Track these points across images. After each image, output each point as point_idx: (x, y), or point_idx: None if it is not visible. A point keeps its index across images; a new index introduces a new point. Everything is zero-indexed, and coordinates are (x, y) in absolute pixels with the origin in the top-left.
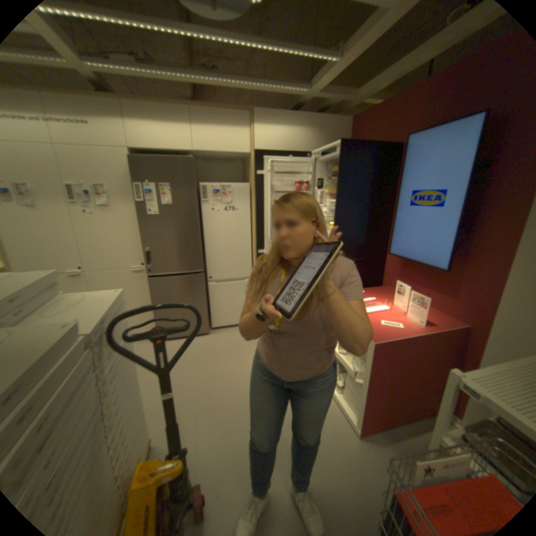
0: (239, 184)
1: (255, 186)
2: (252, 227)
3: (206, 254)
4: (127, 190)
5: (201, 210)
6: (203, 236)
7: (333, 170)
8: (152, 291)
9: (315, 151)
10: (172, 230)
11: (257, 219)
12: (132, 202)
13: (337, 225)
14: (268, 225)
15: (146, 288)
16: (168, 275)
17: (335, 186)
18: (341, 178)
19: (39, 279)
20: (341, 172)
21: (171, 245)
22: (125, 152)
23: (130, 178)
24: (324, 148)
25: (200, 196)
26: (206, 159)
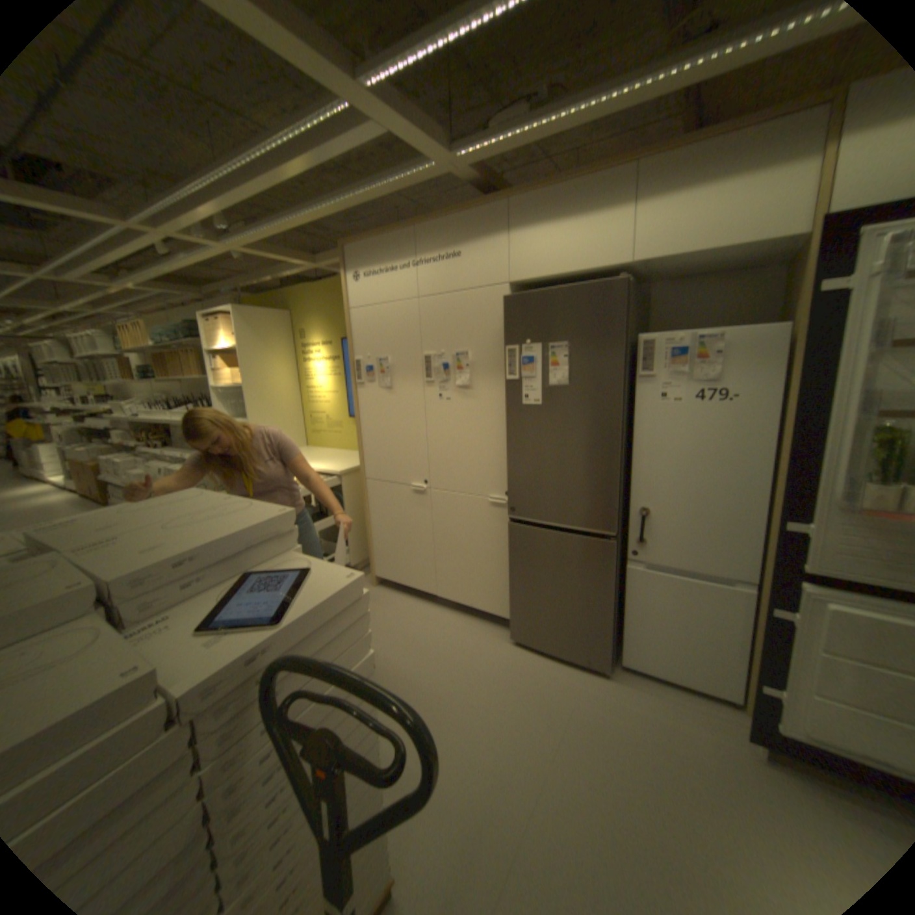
0: (757, 325)
1: (815, 328)
2: (783, 445)
3: (633, 499)
4: (501, 360)
5: (636, 396)
6: (633, 457)
7: None
8: (513, 548)
9: None
10: (562, 438)
11: (805, 427)
12: (506, 380)
13: None
14: (845, 452)
15: (507, 538)
16: (545, 525)
17: None
18: None
19: (280, 517)
20: None
21: (557, 468)
22: (505, 292)
23: (505, 337)
24: None
25: (638, 363)
26: (679, 276)
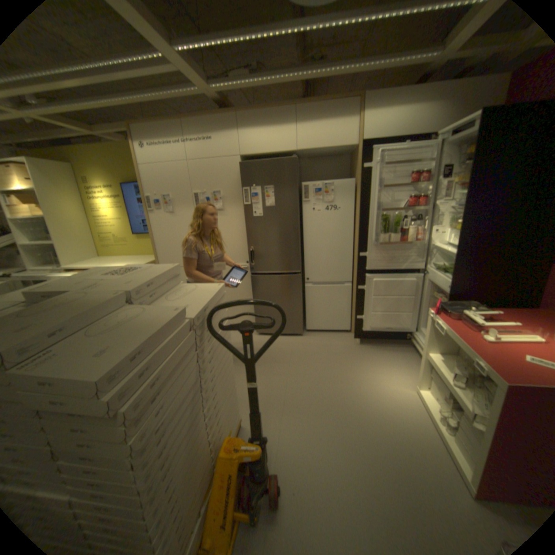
0: (344, 180)
1: (362, 181)
2: (355, 226)
3: (305, 255)
4: (239, 195)
5: (302, 210)
6: (303, 237)
7: (469, 152)
8: (254, 287)
9: (444, 130)
10: (274, 231)
11: (362, 218)
12: (242, 205)
13: (468, 223)
14: (374, 225)
15: (249, 284)
16: (268, 274)
17: (470, 172)
18: (479, 160)
19: (169, 270)
20: (481, 152)
21: (273, 245)
22: (238, 160)
23: (241, 183)
24: (456, 124)
25: (302, 196)
26: (312, 157)
